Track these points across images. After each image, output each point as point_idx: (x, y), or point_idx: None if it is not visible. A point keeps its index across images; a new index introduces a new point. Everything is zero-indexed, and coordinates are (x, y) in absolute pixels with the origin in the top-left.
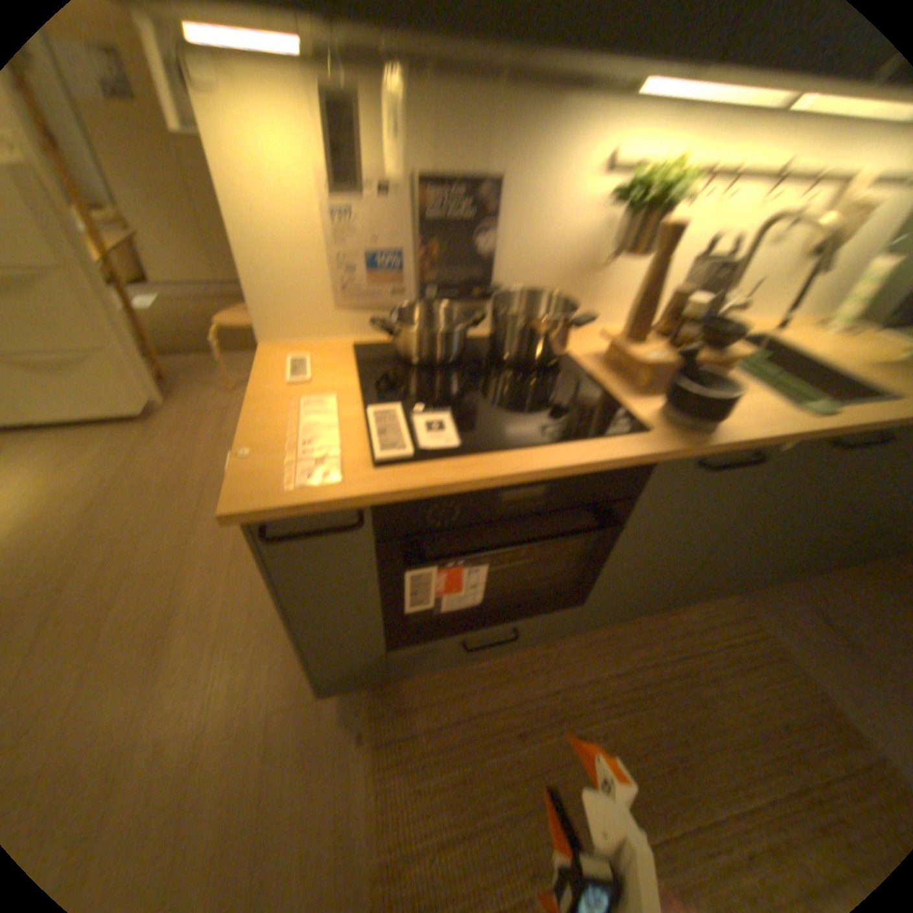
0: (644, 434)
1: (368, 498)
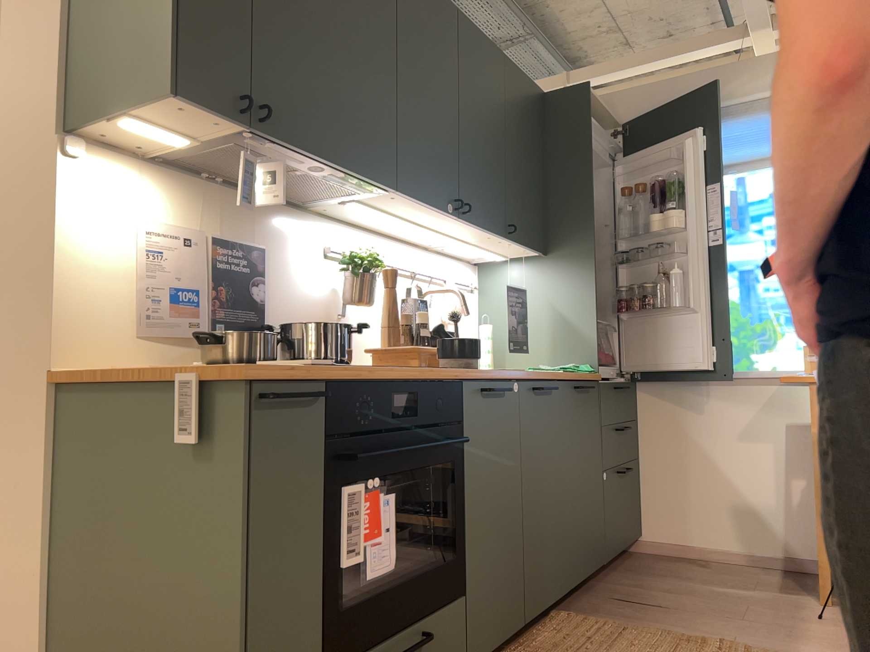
0: (446, 369)
1: (328, 372)
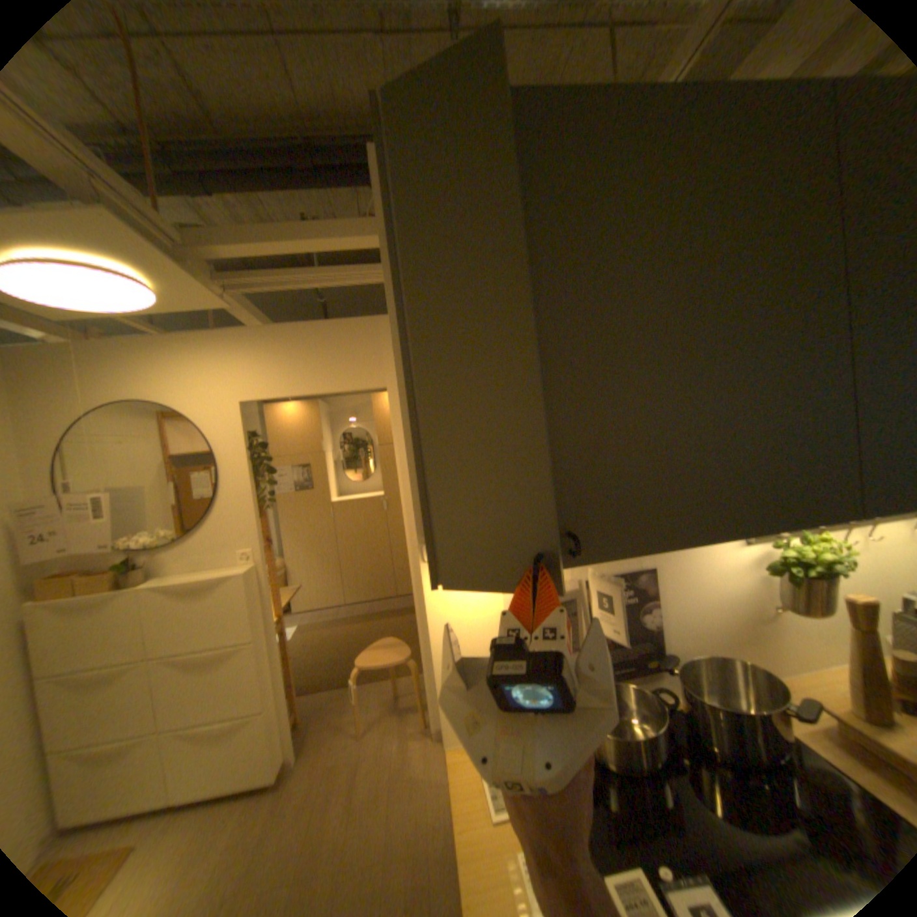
0: None
1: None
